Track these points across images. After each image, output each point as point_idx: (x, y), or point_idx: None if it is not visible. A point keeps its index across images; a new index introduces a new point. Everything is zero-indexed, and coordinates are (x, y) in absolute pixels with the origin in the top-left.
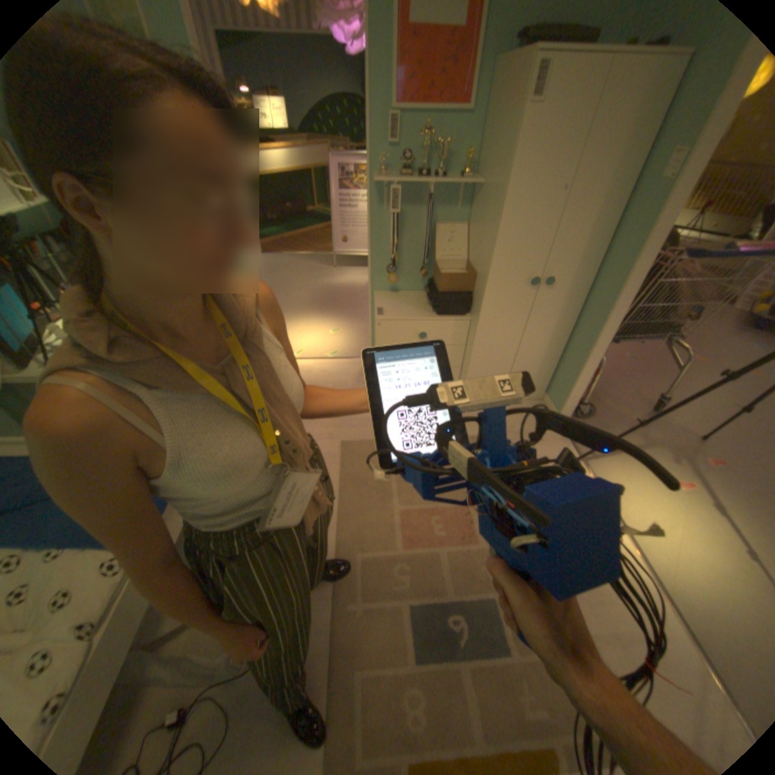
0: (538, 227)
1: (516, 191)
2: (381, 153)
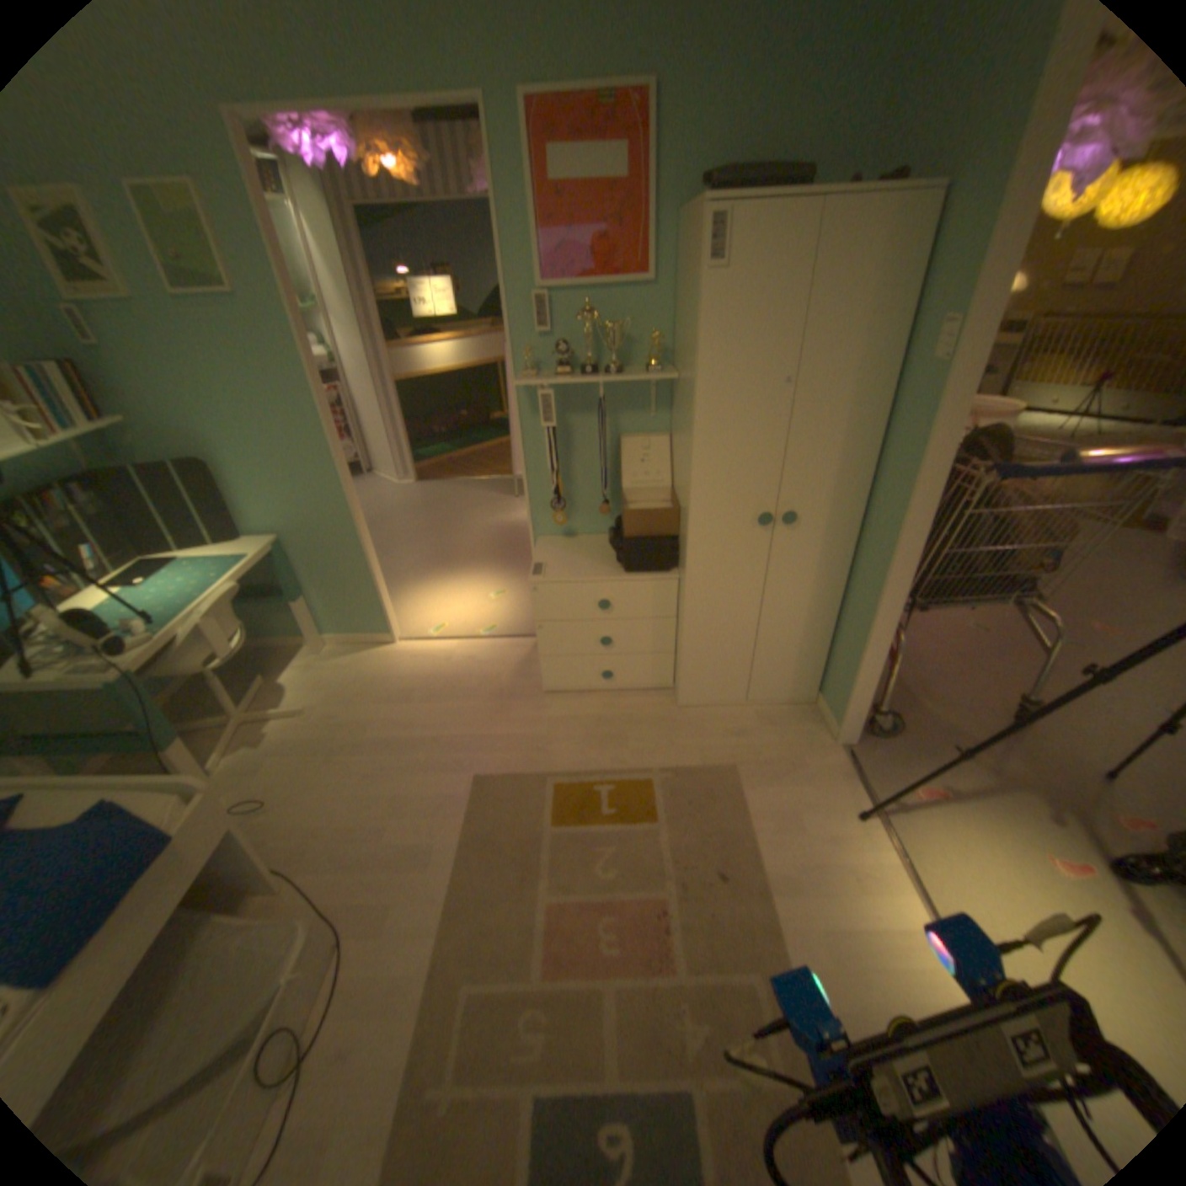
0: (756, 439)
1: (711, 391)
2: (528, 347)
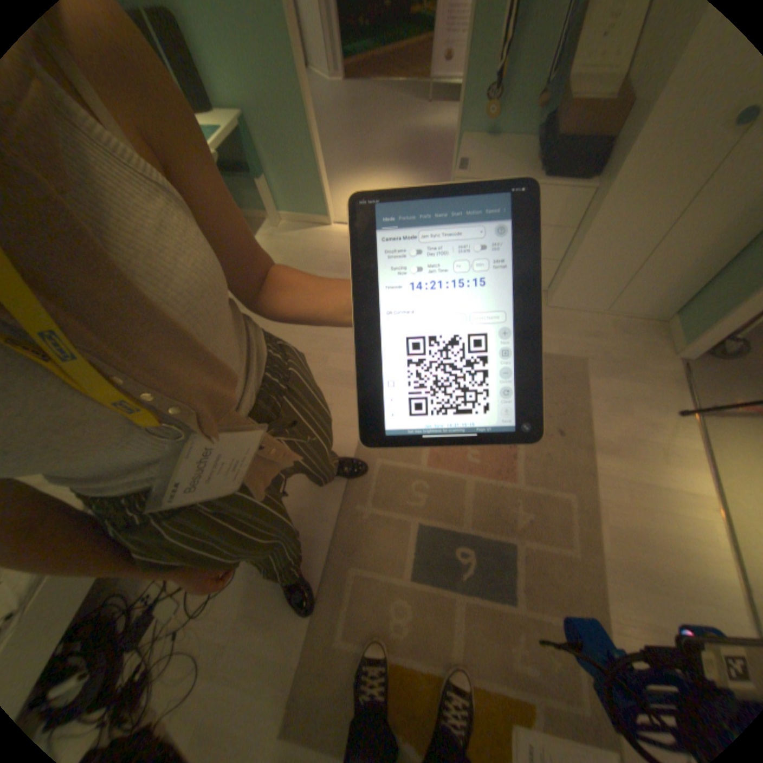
0: None
1: None
2: None
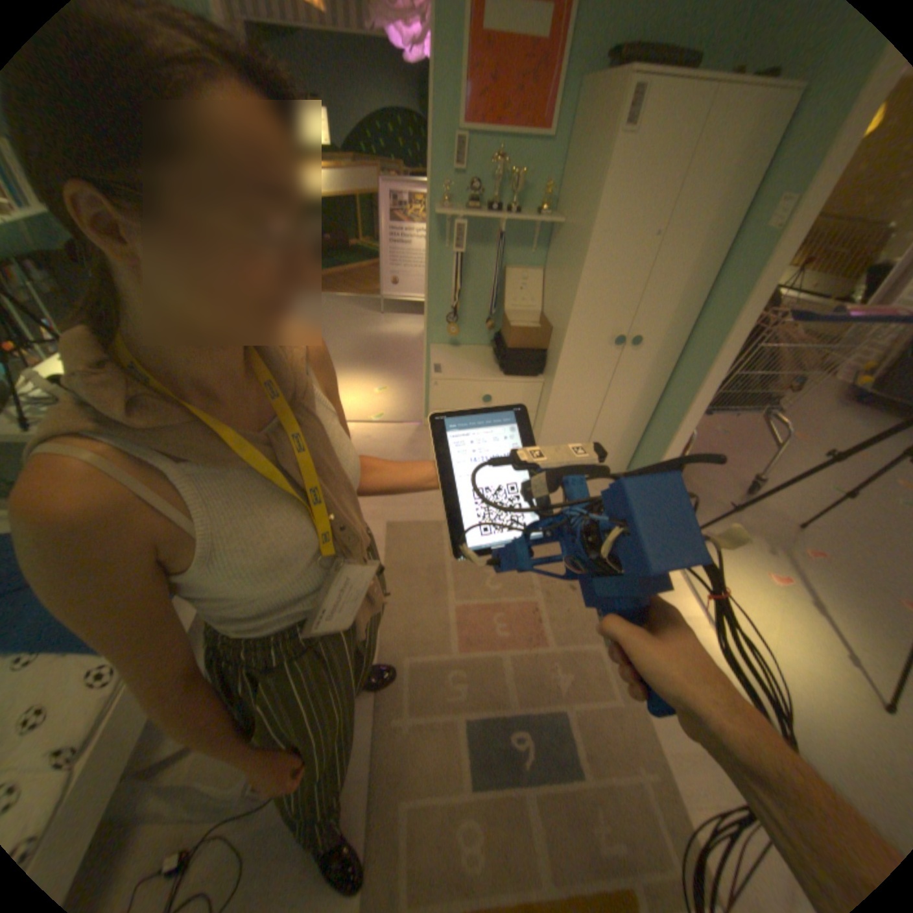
0: (626, 277)
1: (603, 235)
2: (444, 181)
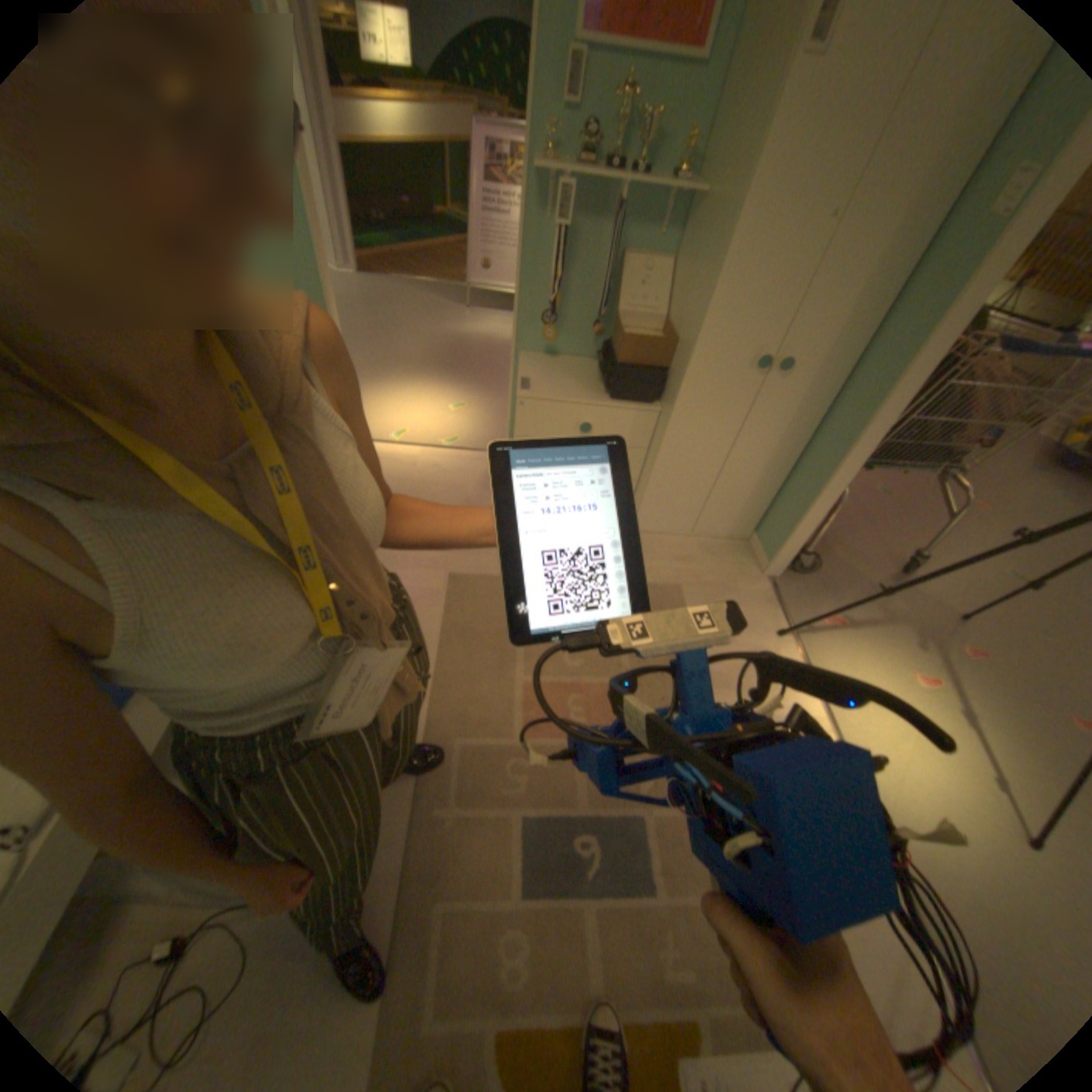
0: (783, 274)
1: (758, 210)
2: (550, 119)
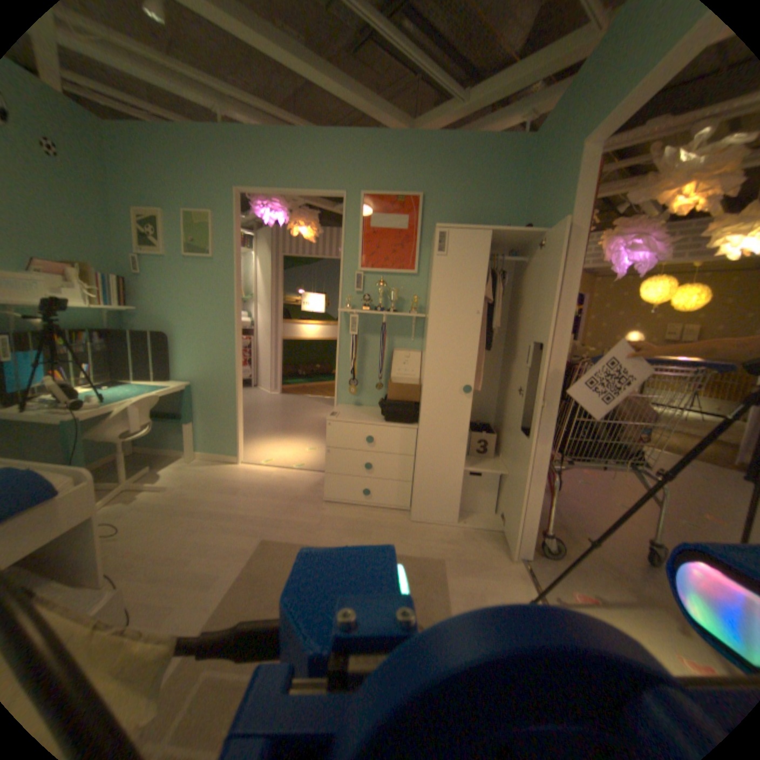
0: (461, 342)
1: (436, 313)
2: (349, 298)
